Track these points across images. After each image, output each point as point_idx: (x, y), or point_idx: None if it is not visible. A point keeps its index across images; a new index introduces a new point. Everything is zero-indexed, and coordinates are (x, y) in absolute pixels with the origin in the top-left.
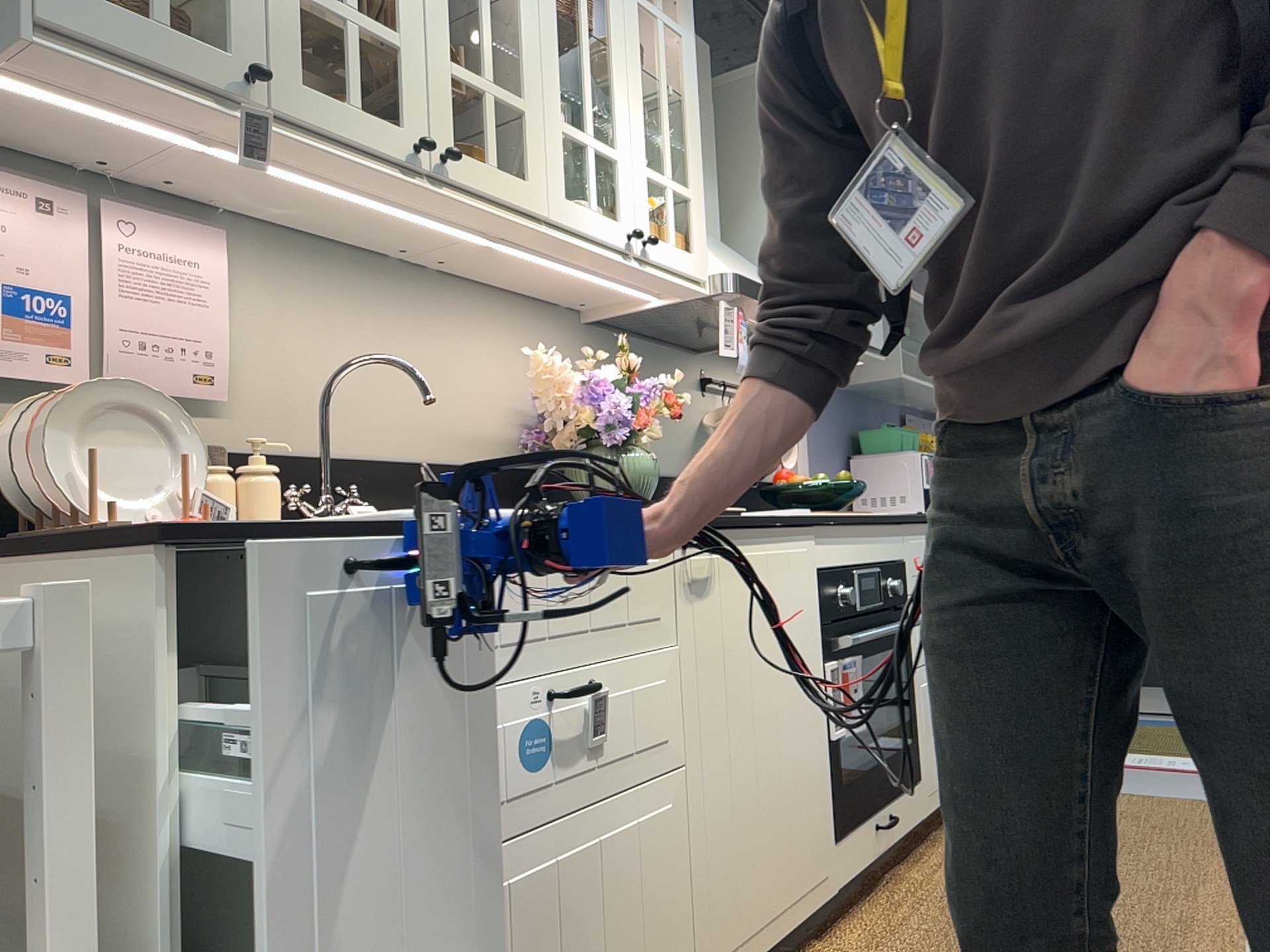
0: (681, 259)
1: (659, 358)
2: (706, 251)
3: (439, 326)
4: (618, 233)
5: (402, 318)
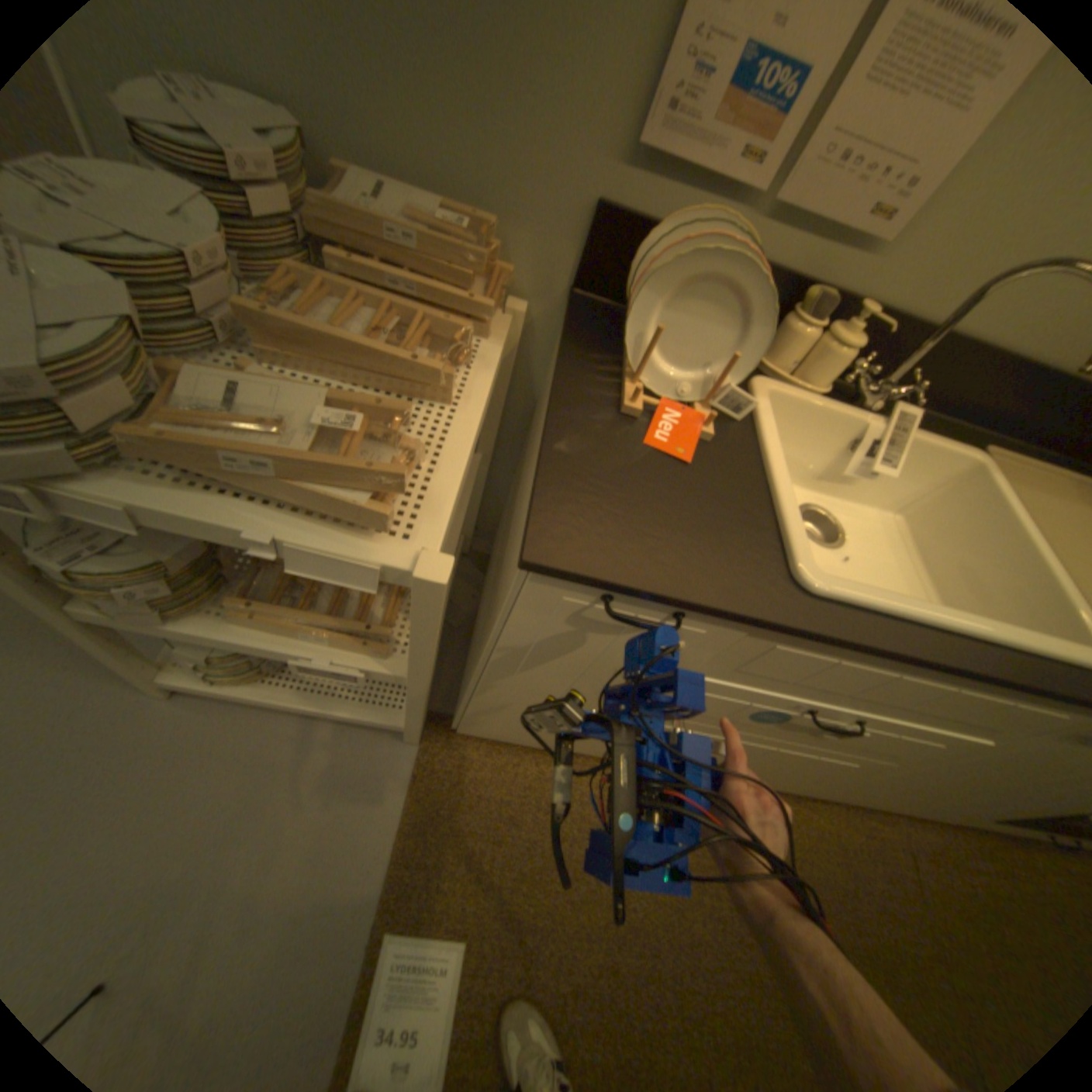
0: None
1: None
2: None
3: None
4: None
5: None
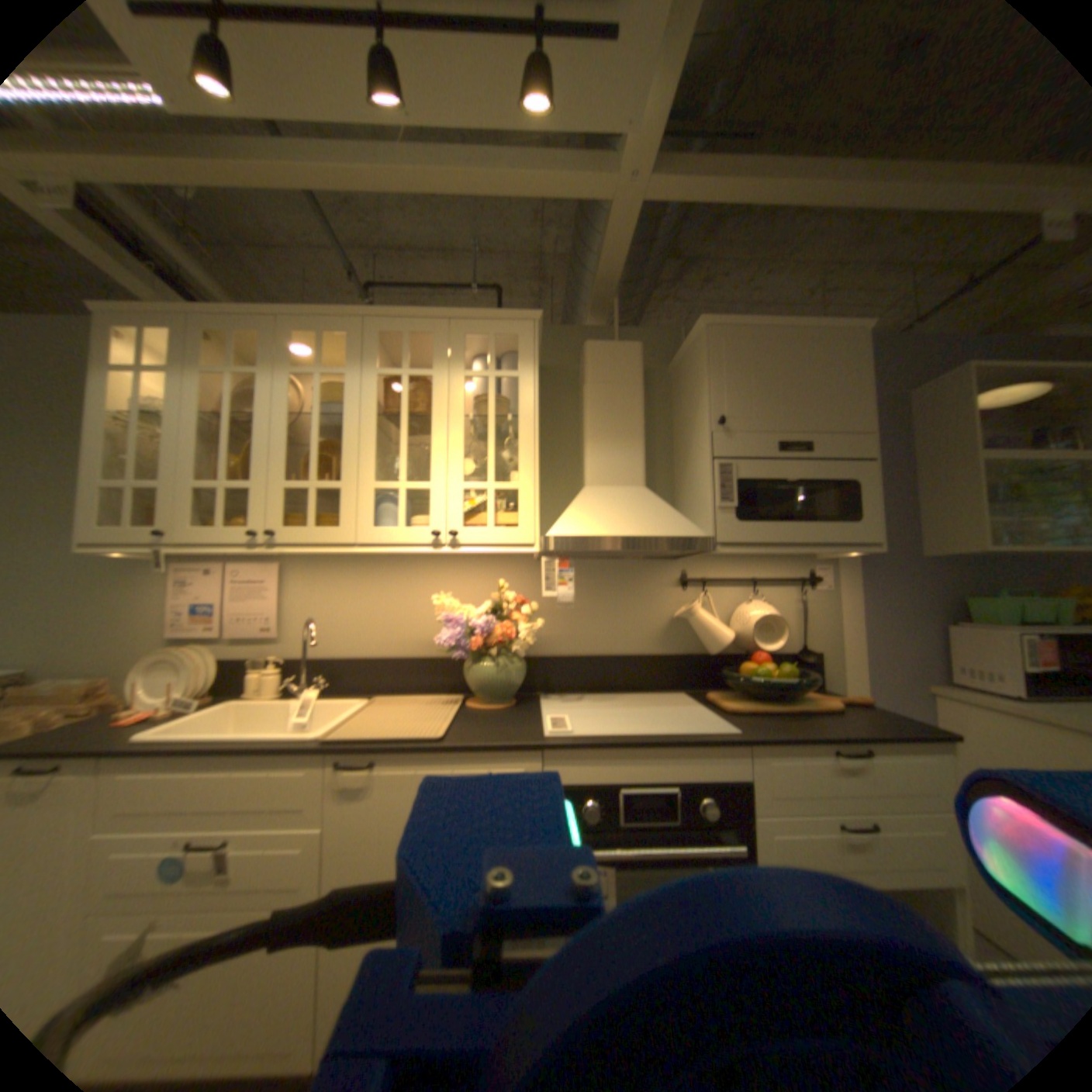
0: (496, 537)
1: (619, 571)
2: (534, 522)
3: (407, 584)
4: (422, 537)
5: (381, 584)
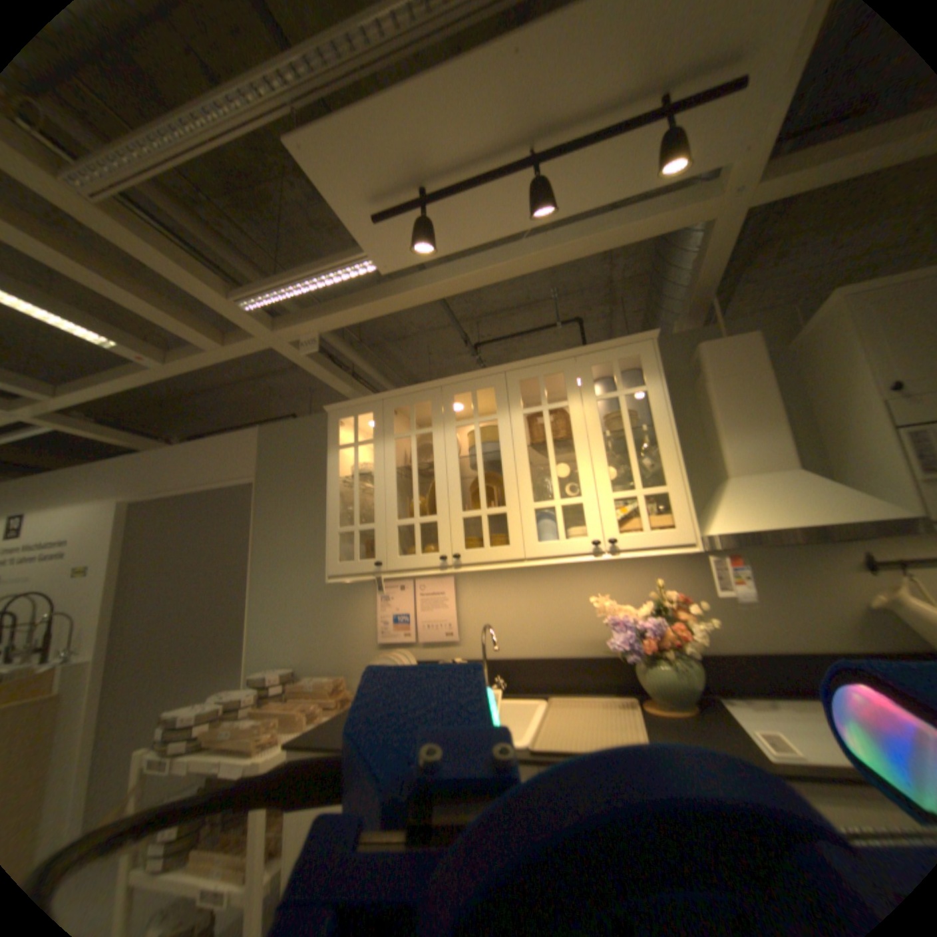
0: (657, 539)
1: (784, 558)
2: (694, 521)
3: (563, 586)
4: (585, 546)
5: (540, 588)
